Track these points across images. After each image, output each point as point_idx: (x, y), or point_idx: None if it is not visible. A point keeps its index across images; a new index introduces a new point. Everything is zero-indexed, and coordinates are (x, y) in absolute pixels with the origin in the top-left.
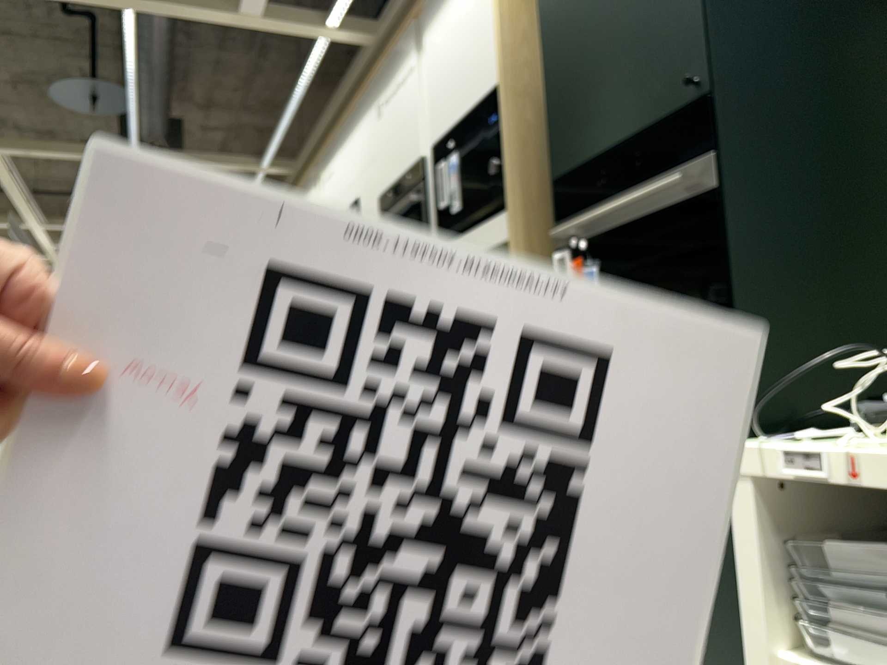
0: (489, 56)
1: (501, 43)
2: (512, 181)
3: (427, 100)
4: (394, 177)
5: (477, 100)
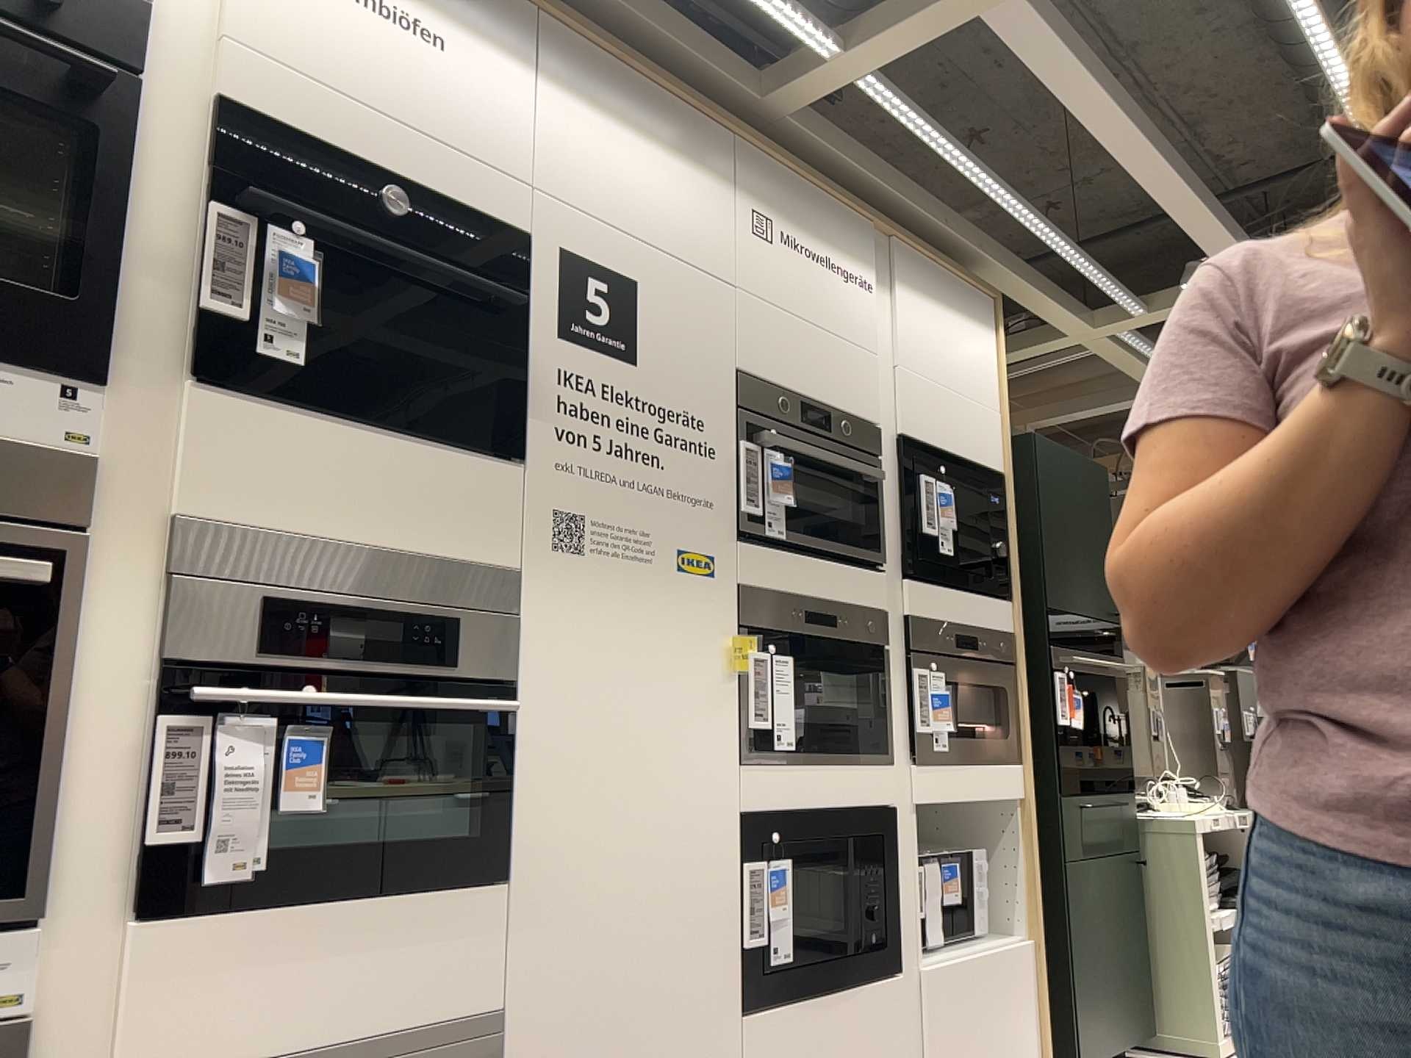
0: (988, 433)
1: (1003, 439)
2: (1012, 577)
3: (882, 354)
4: (800, 384)
5: (972, 457)
